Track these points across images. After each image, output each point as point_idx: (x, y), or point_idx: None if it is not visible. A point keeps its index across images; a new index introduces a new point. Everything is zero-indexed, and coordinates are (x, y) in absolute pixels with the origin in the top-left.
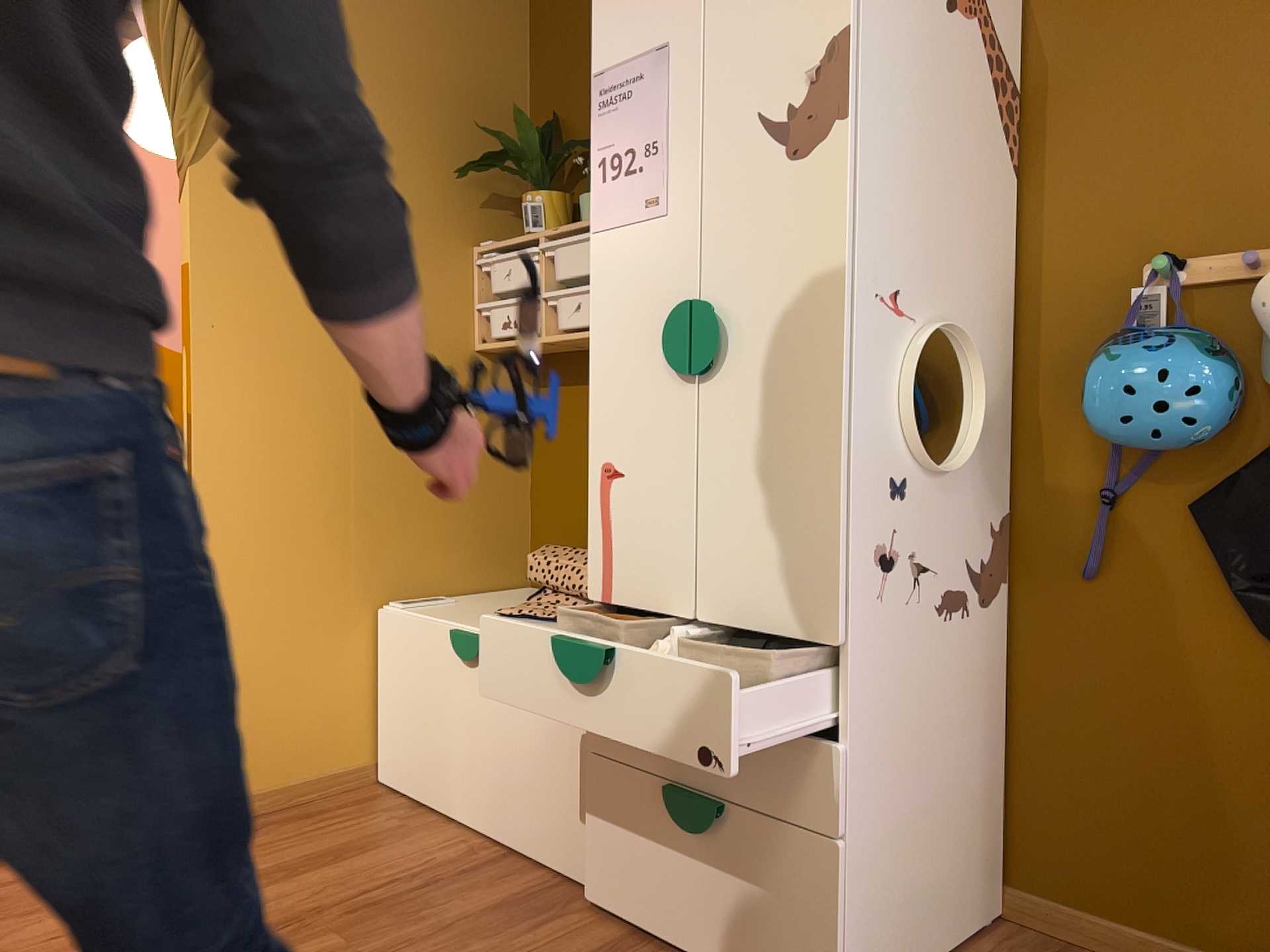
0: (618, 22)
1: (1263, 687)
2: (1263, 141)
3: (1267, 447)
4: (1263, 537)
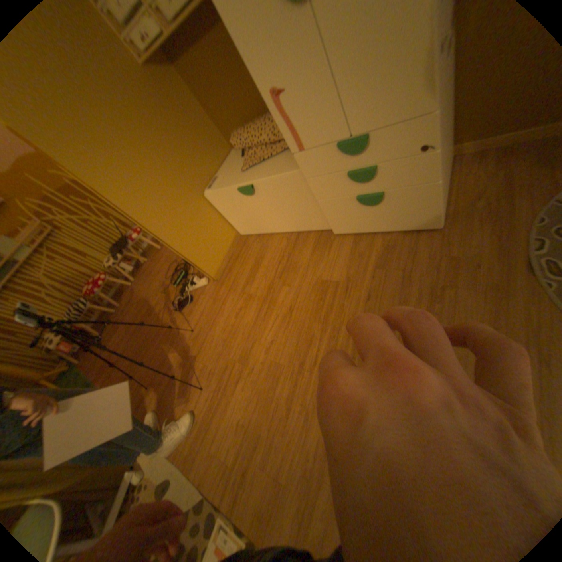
0: None
1: None
2: None
3: None
4: None
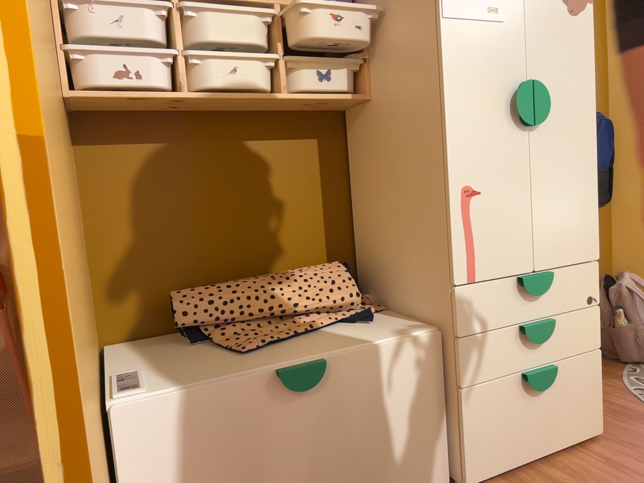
0: None
1: None
2: None
3: None
4: None
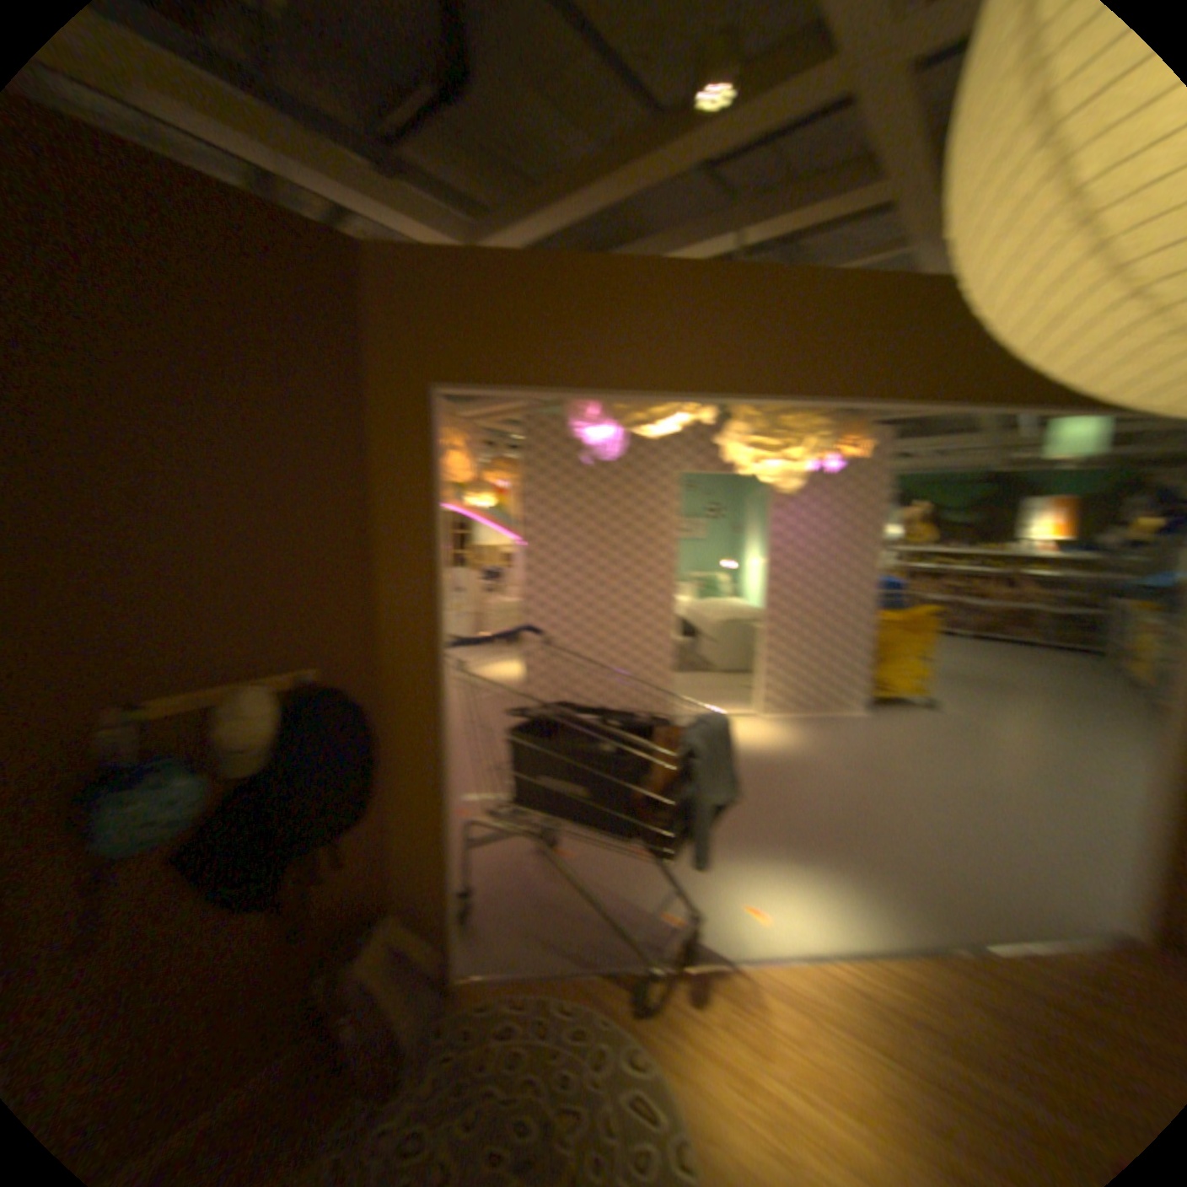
0: None
1: (218, 941)
2: (179, 622)
3: (205, 807)
4: (216, 863)
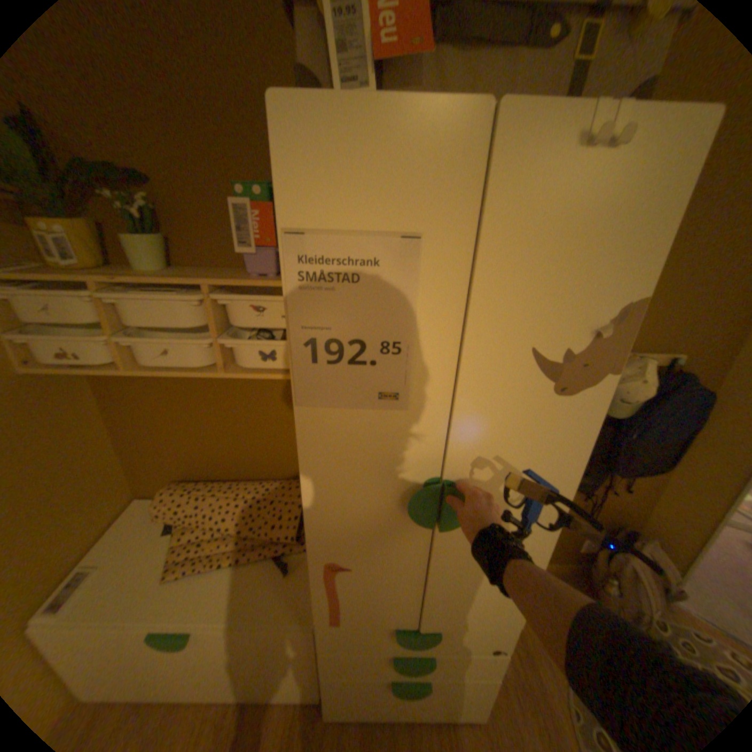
0: (328, 164)
1: None
2: None
3: None
4: None
